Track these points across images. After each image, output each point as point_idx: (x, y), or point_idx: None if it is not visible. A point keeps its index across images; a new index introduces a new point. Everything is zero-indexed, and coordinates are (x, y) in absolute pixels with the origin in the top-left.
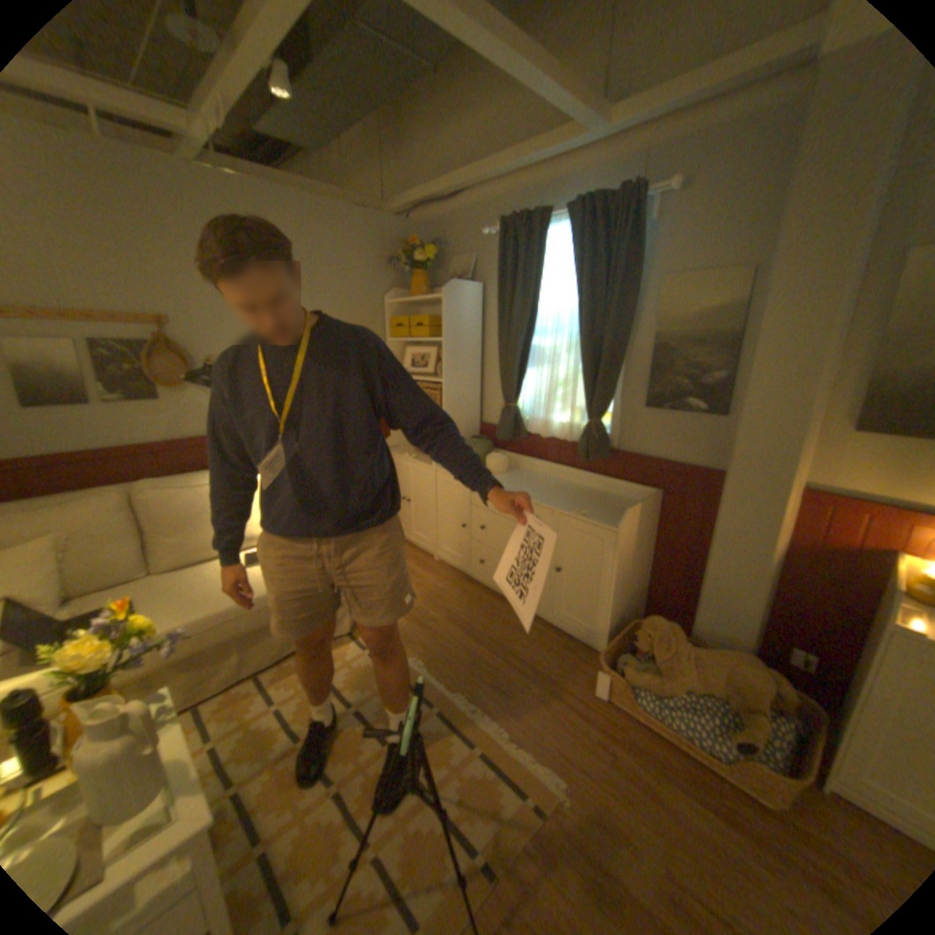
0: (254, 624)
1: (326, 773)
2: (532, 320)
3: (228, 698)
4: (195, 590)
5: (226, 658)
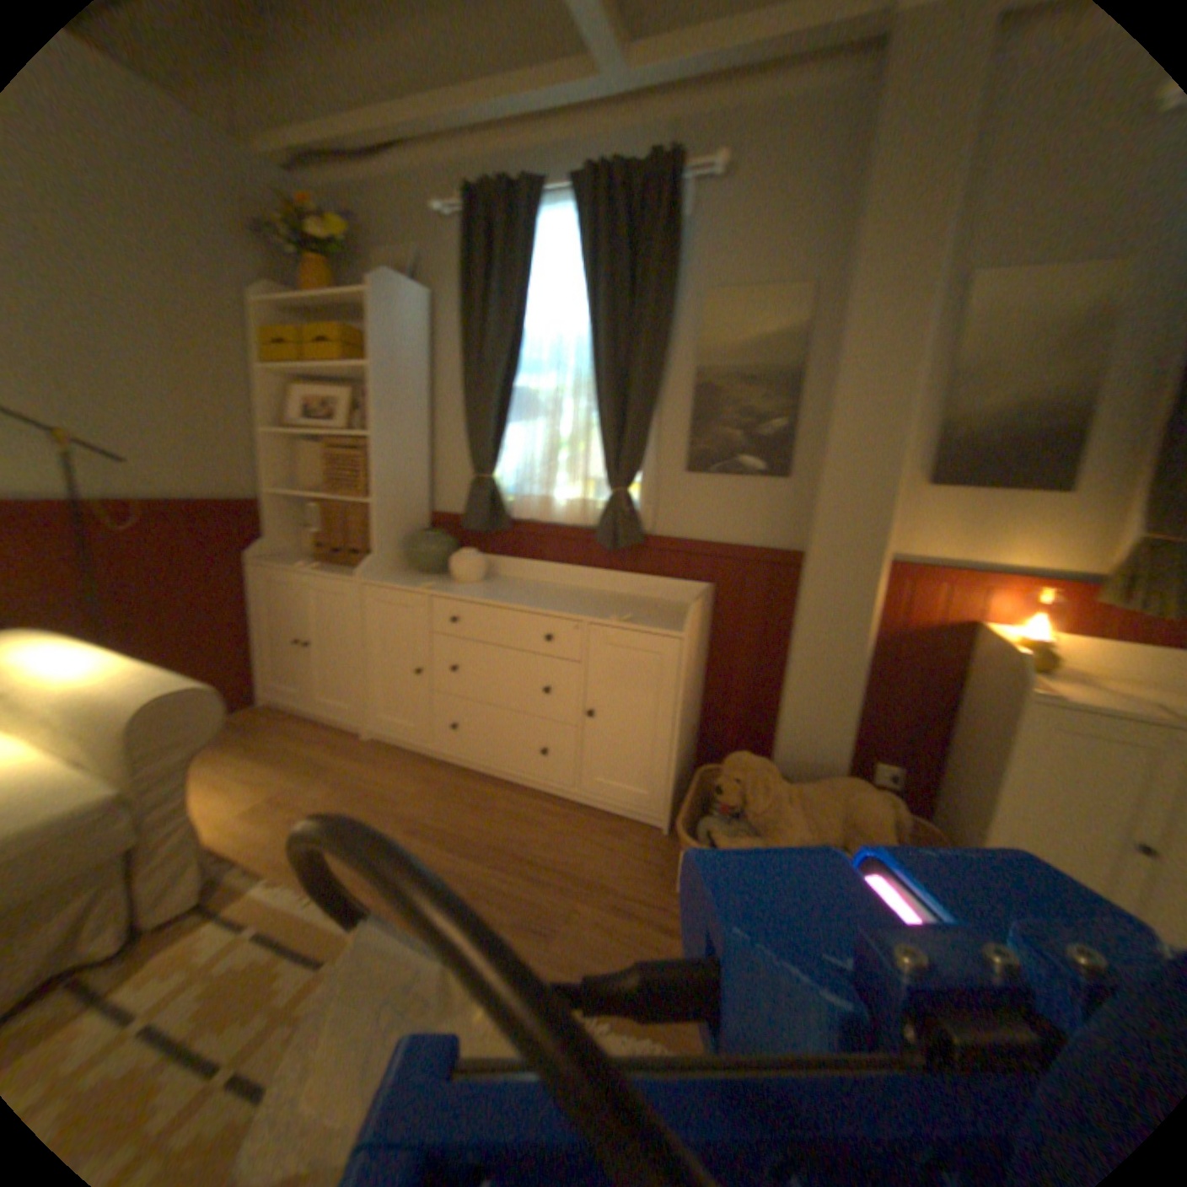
0: None
1: None
2: (516, 348)
3: None
4: None
5: None
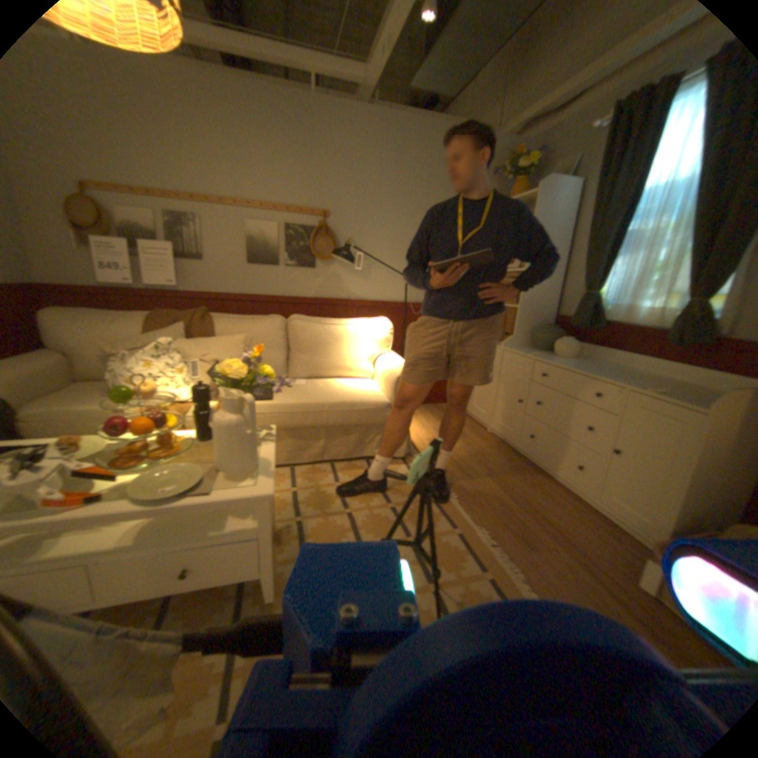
0: (338, 419)
1: (361, 535)
2: (637, 202)
3: (313, 467)
4: (309, 388)
5: (317, 439)
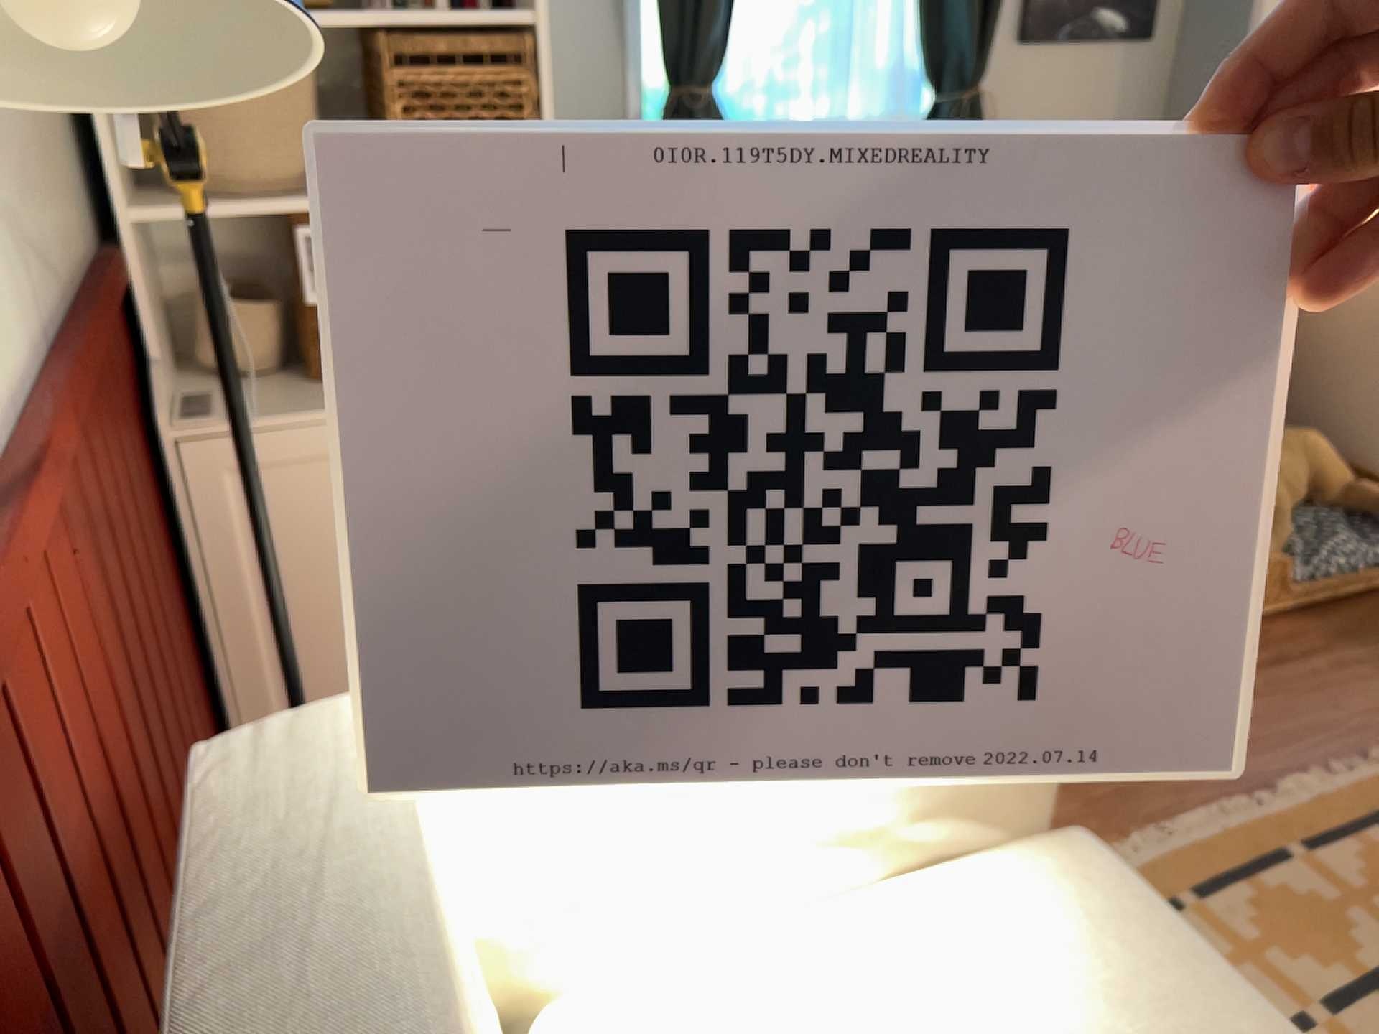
0: None
1: None
2: None
3: None
4: None
5: None
